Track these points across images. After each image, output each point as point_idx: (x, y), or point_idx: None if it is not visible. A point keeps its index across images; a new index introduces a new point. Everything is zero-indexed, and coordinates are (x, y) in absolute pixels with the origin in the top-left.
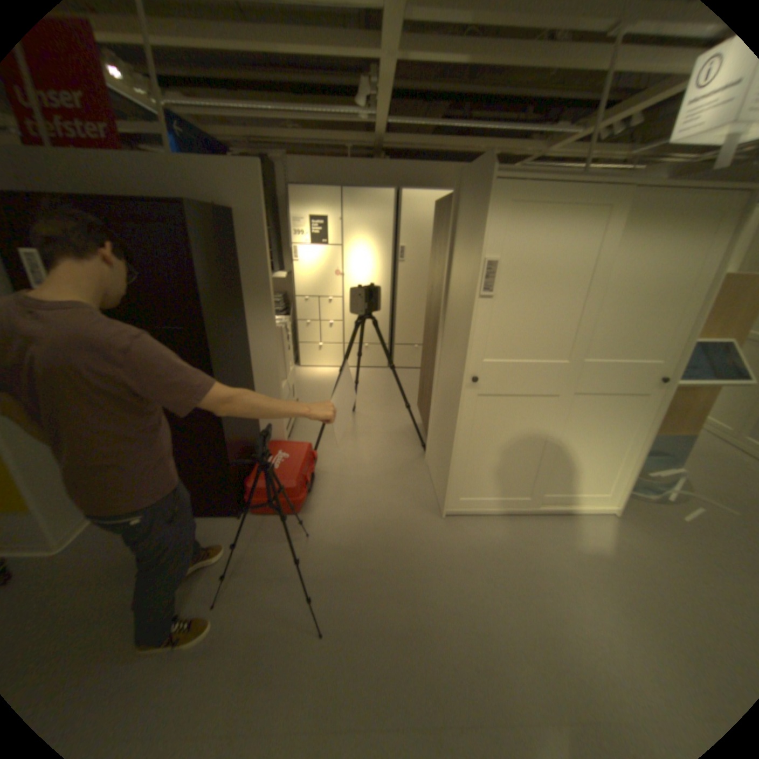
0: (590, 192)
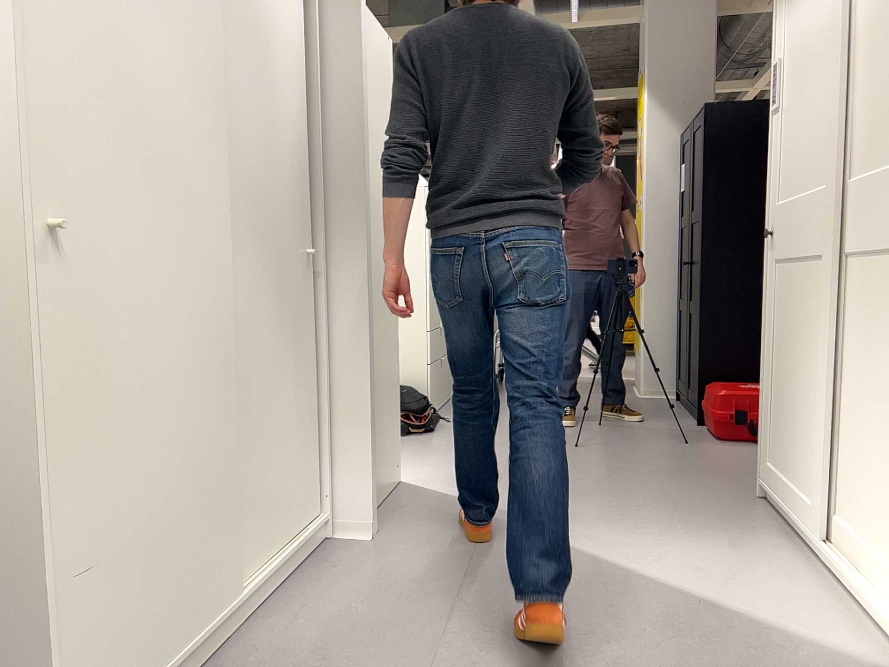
0: None
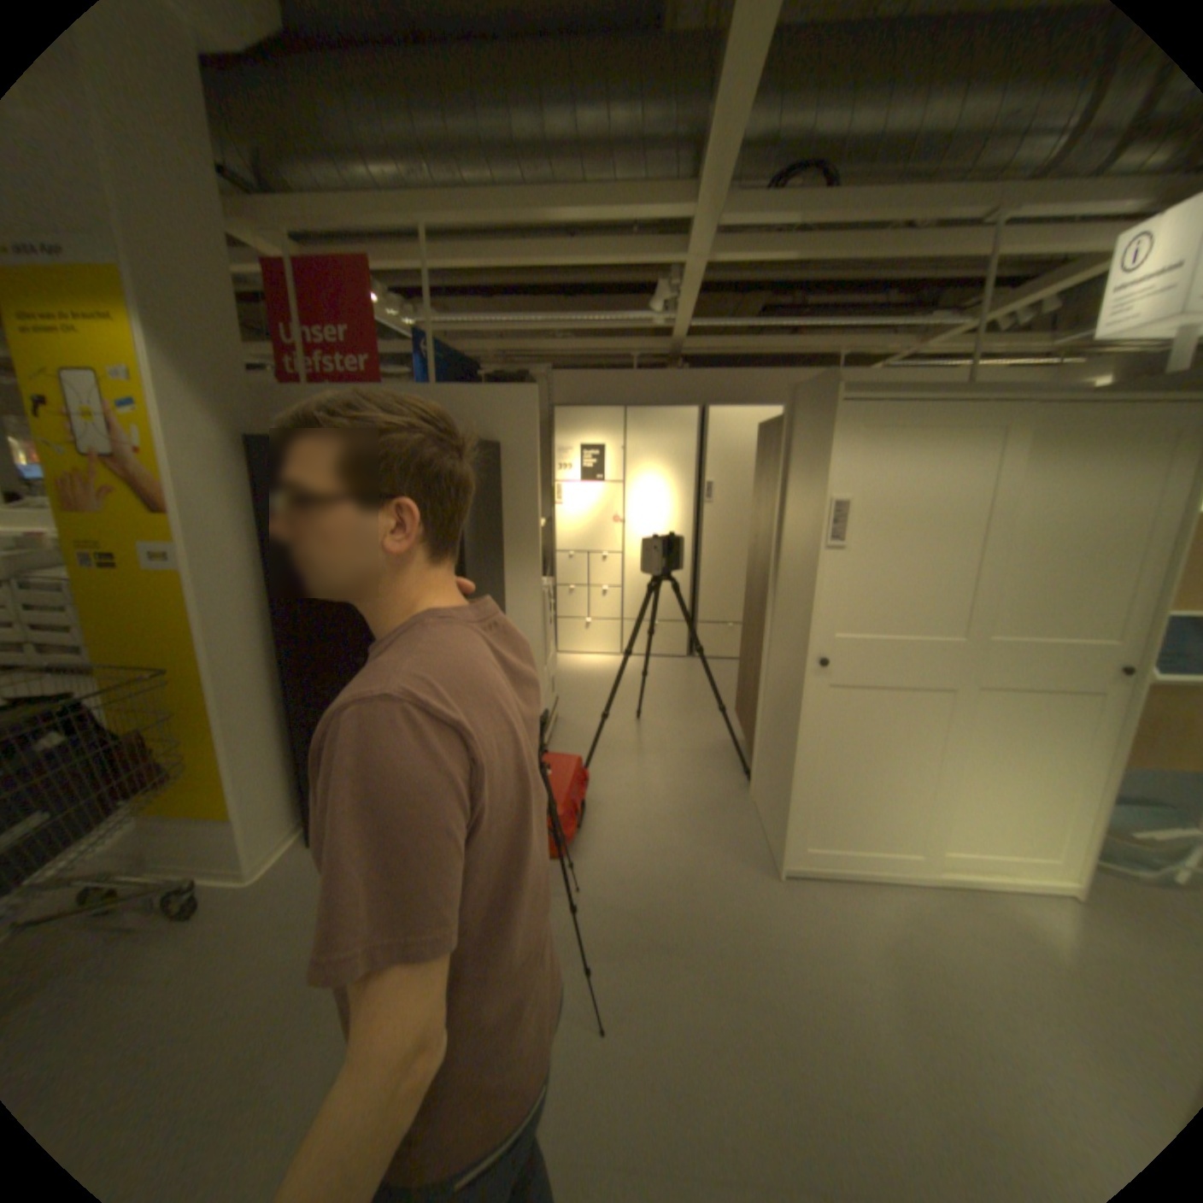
0: (974, 412)
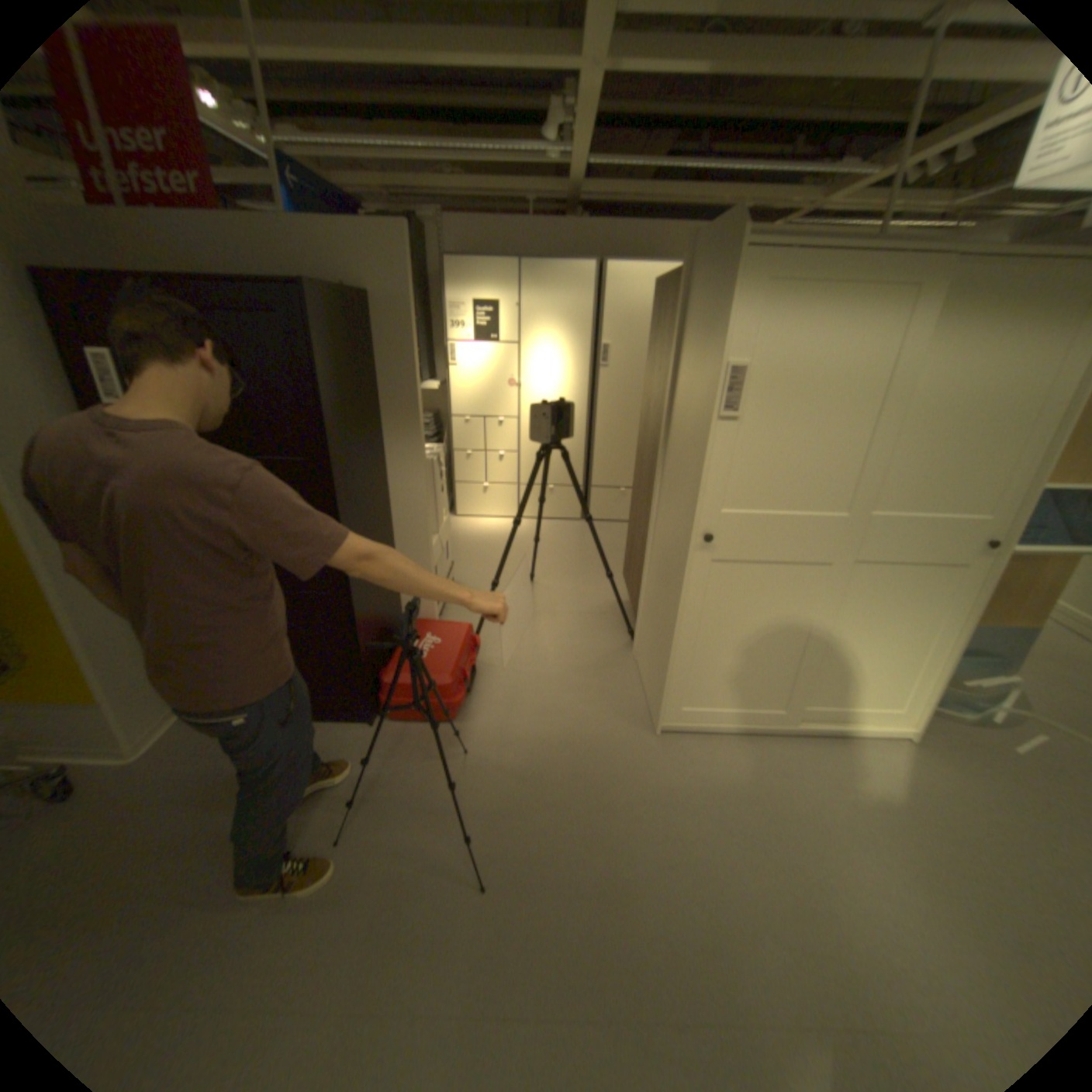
0: (888, 265)
